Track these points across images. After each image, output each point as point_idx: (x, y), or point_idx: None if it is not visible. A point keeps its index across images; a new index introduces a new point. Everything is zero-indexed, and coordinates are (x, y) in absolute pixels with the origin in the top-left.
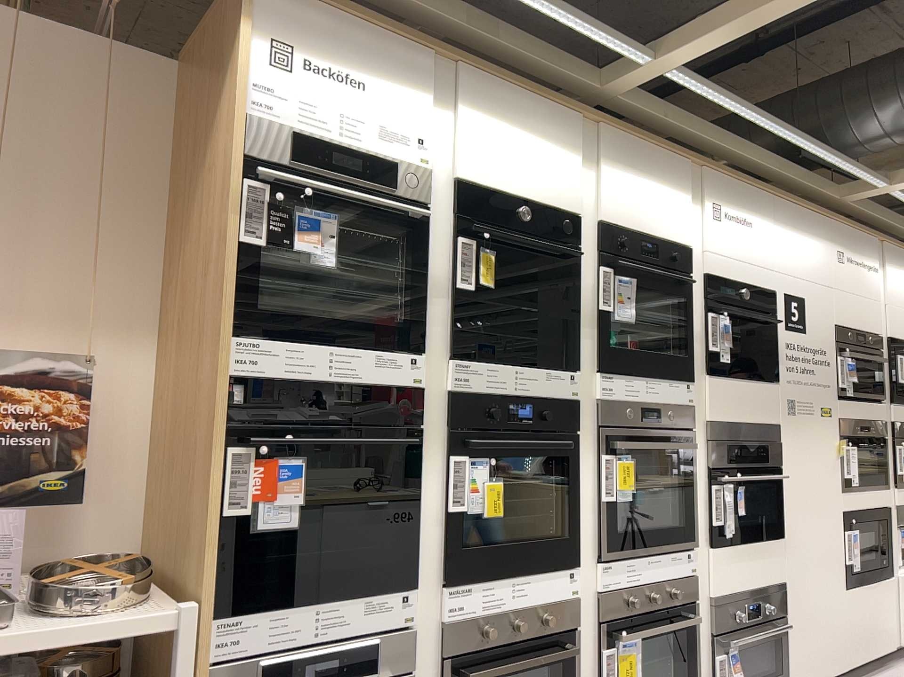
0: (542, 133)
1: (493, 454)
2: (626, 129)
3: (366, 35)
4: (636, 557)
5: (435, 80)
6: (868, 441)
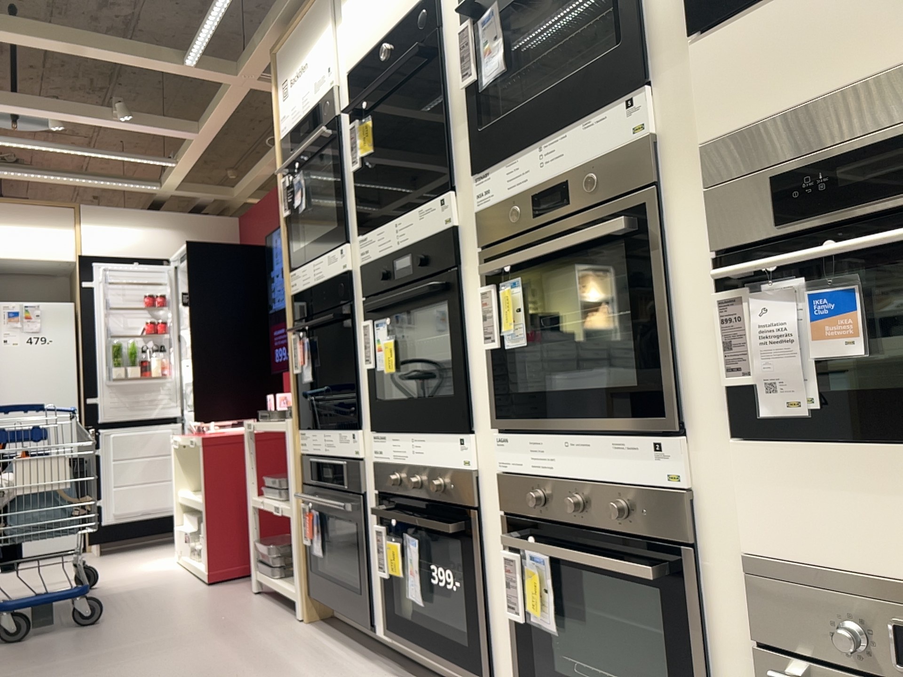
0: None
1: (387, 312)
2: None
3: (302, 28)
4: (546, 433)
5: (331, 7)
6: None
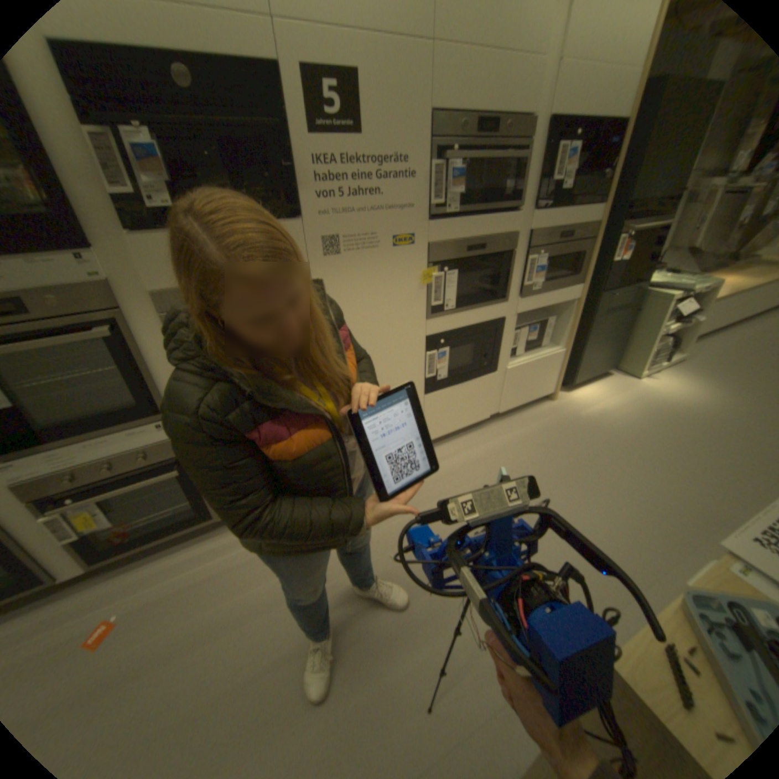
0: None
1: None
2: None
3: None
4: (58, 449)
5: None
6: (482, 262)
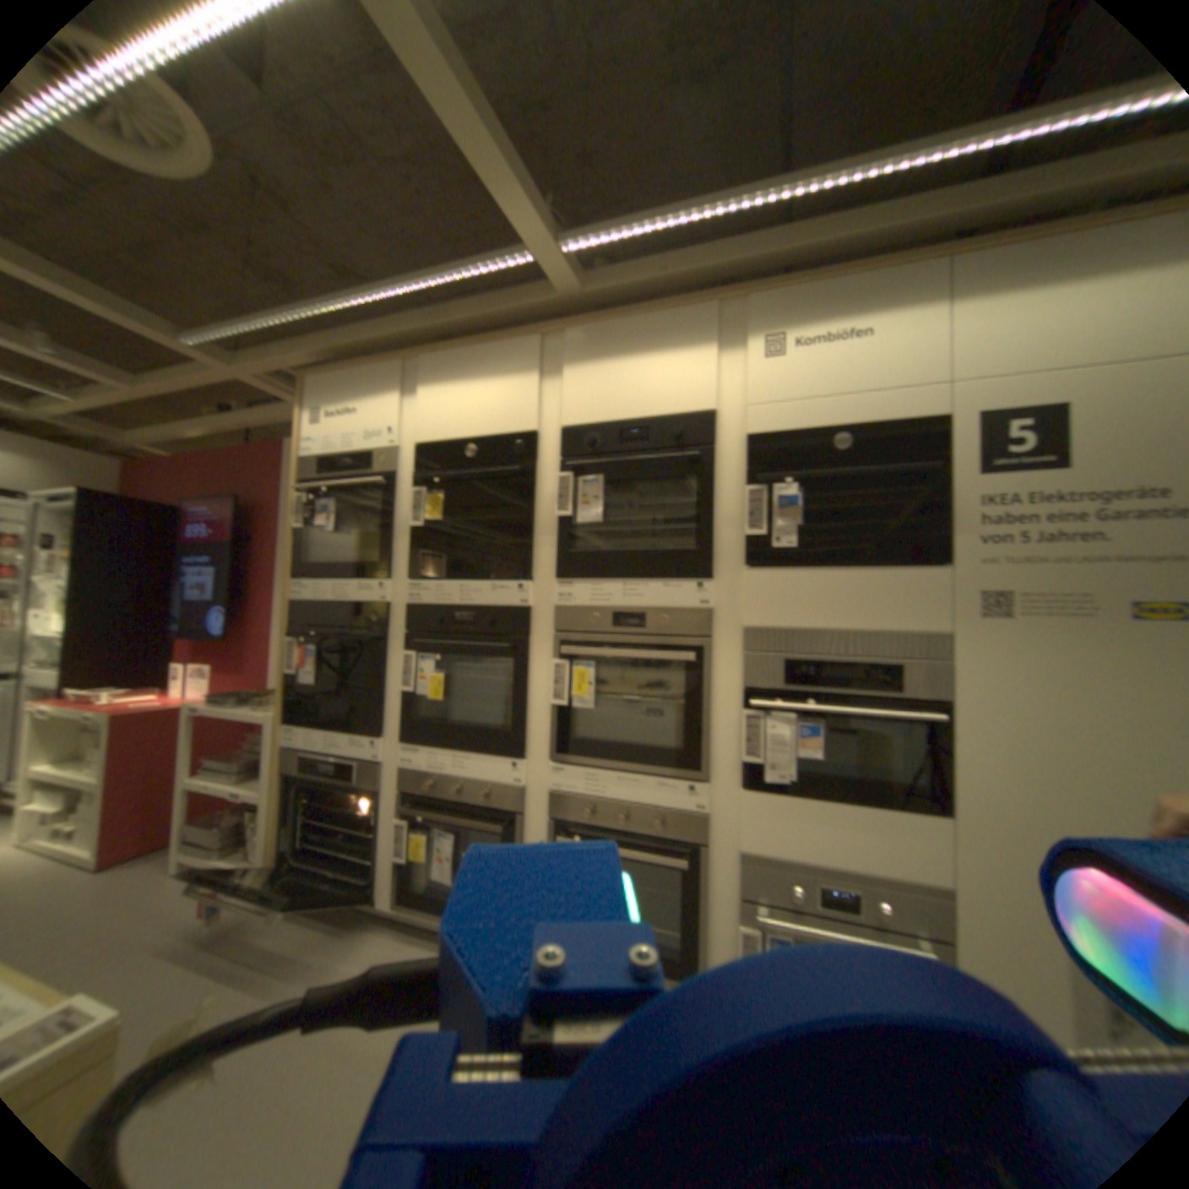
0: (489, 372)
1: (438, 650)
2: (592, 317)
3: (353, 375)
4: (599, 767)
5: (400, 378)
6: None
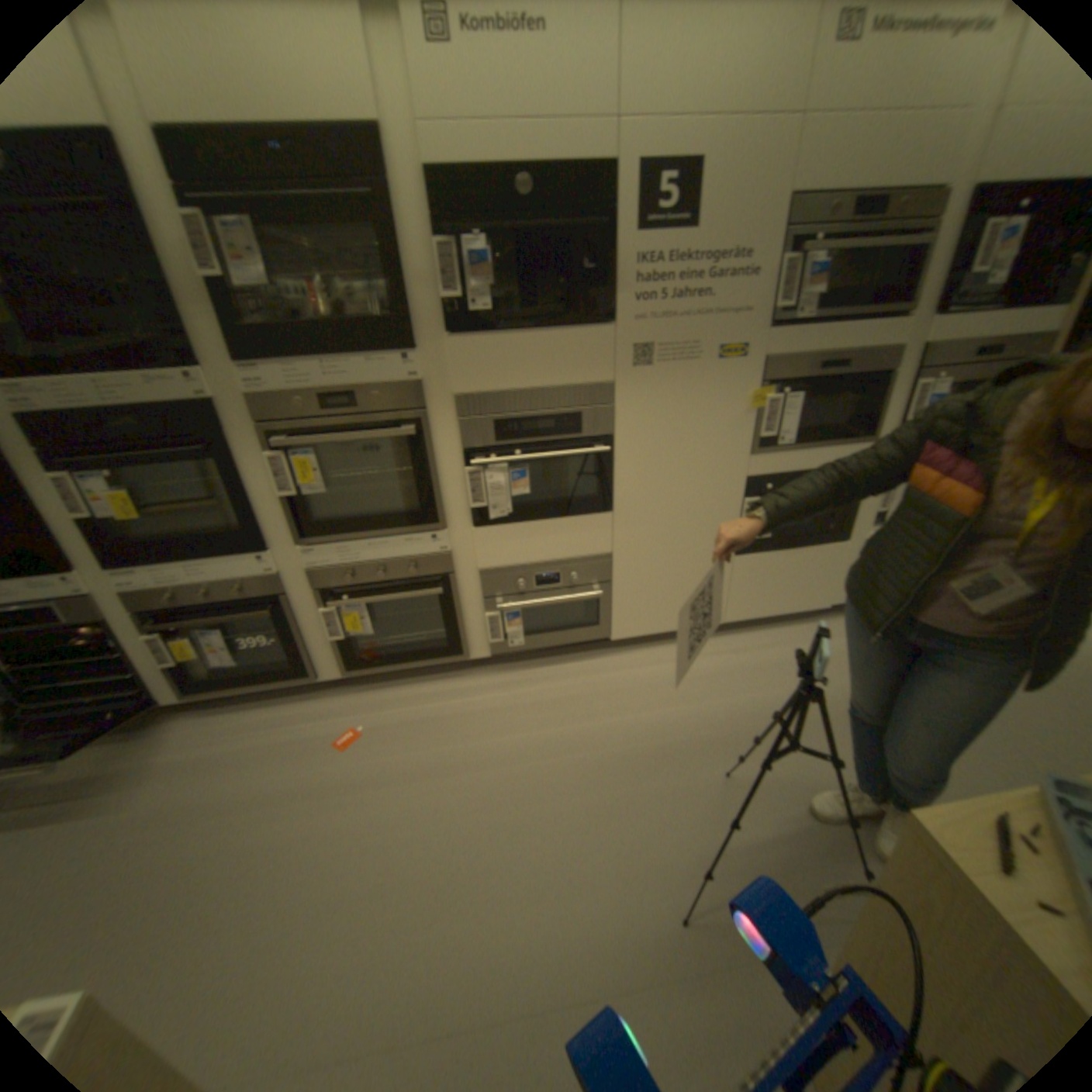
0: None
1: (100, 468)
2: None
3: None
4: (347, 542)
5: None
6: (842, 384)
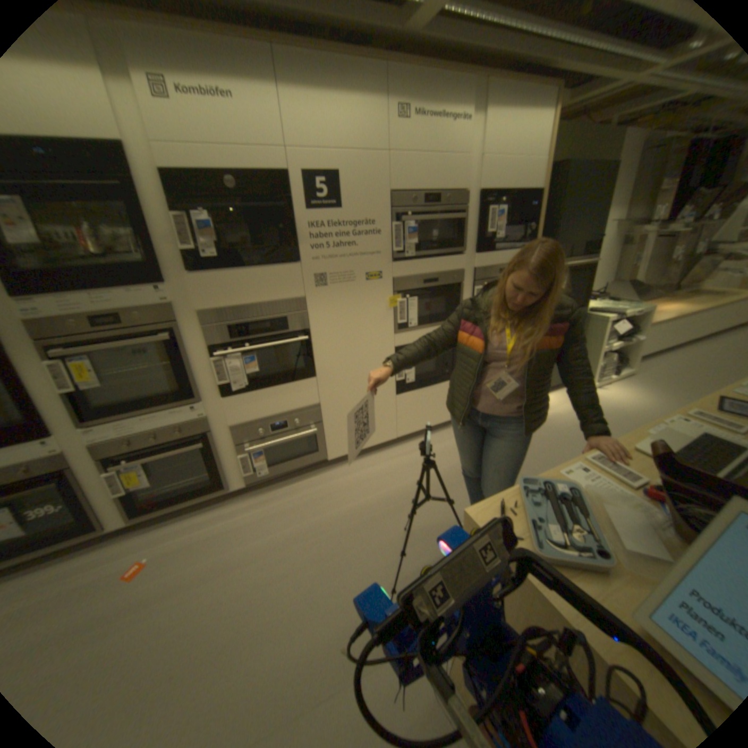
0: None
1: None
2: None
3: None
4: (122, 419)
5: None
6: (437, 291)
